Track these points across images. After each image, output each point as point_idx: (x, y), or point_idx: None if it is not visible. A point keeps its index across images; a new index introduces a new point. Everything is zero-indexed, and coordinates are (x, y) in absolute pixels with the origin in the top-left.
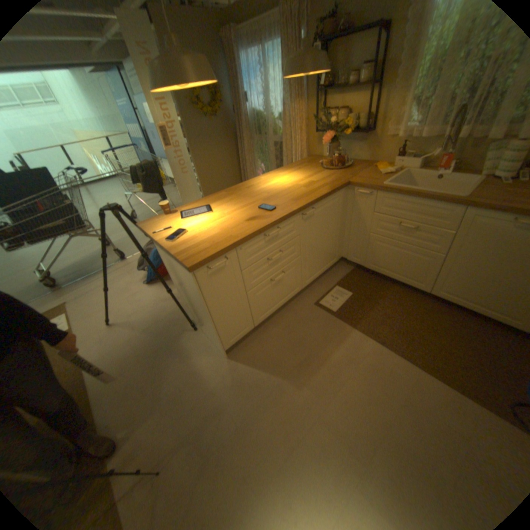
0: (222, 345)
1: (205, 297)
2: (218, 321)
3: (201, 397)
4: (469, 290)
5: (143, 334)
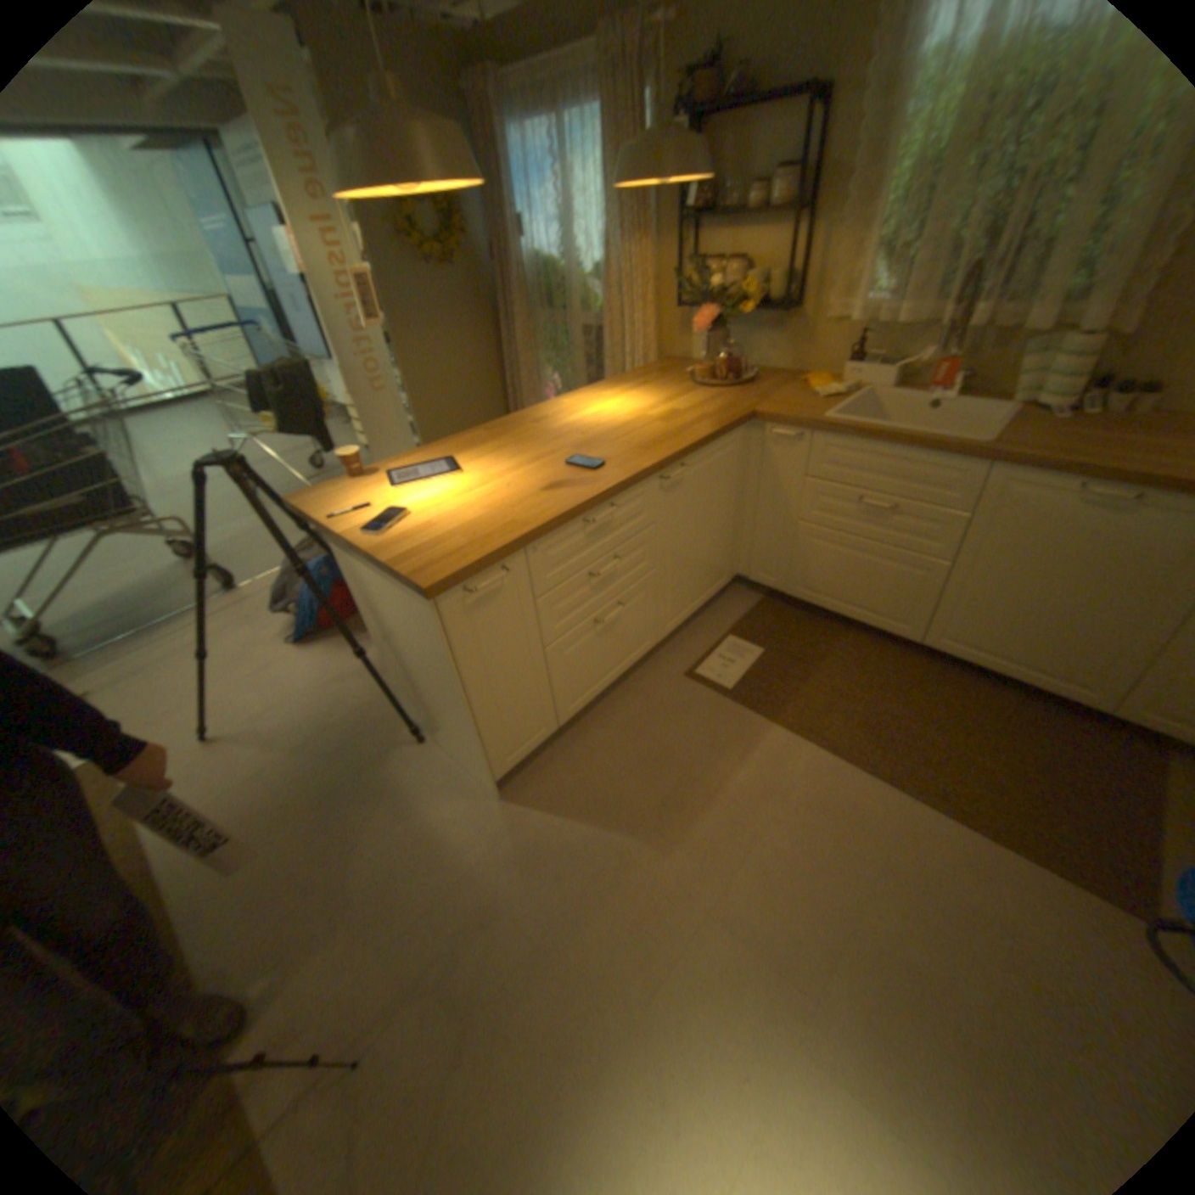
0: (491, 769)
1: (459, 656)
2: (485, 712)
3: (447, 885)
4: (998, 633)
5: (297, 755)
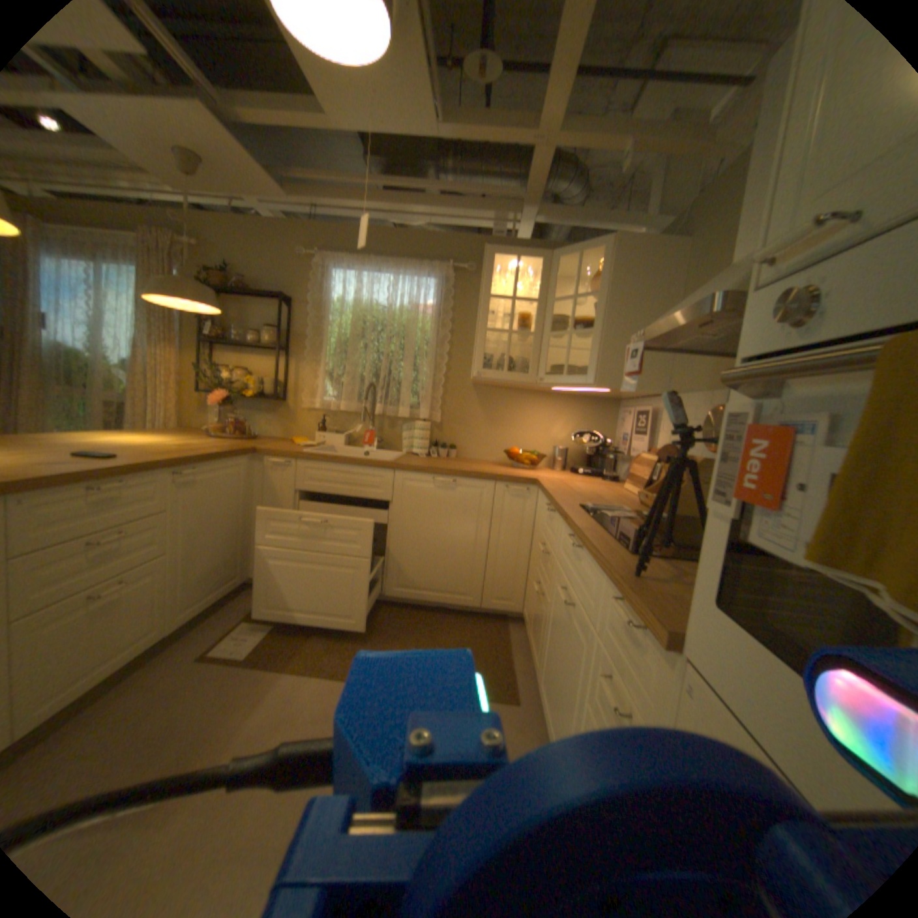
0: None
1: None
2: None
3: None
4: (419, 573)
5: None
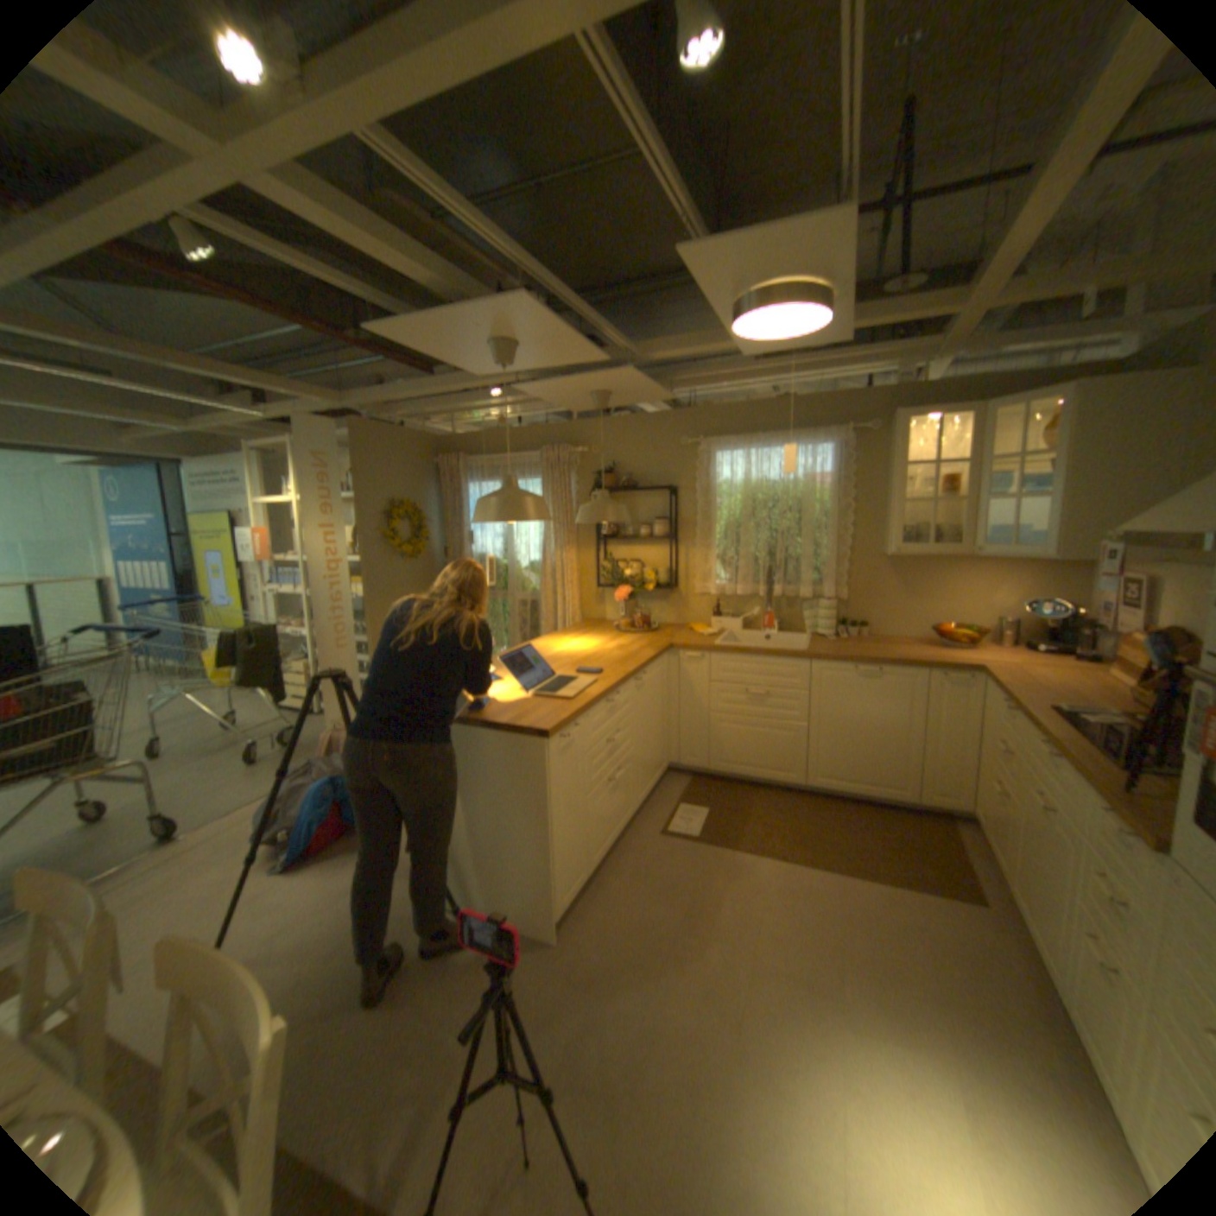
0: (554, 908)
1: (552, 790)
2: (558, 845)
3: (540, 1017)
4: (846, 765)
5: (332, 962)
